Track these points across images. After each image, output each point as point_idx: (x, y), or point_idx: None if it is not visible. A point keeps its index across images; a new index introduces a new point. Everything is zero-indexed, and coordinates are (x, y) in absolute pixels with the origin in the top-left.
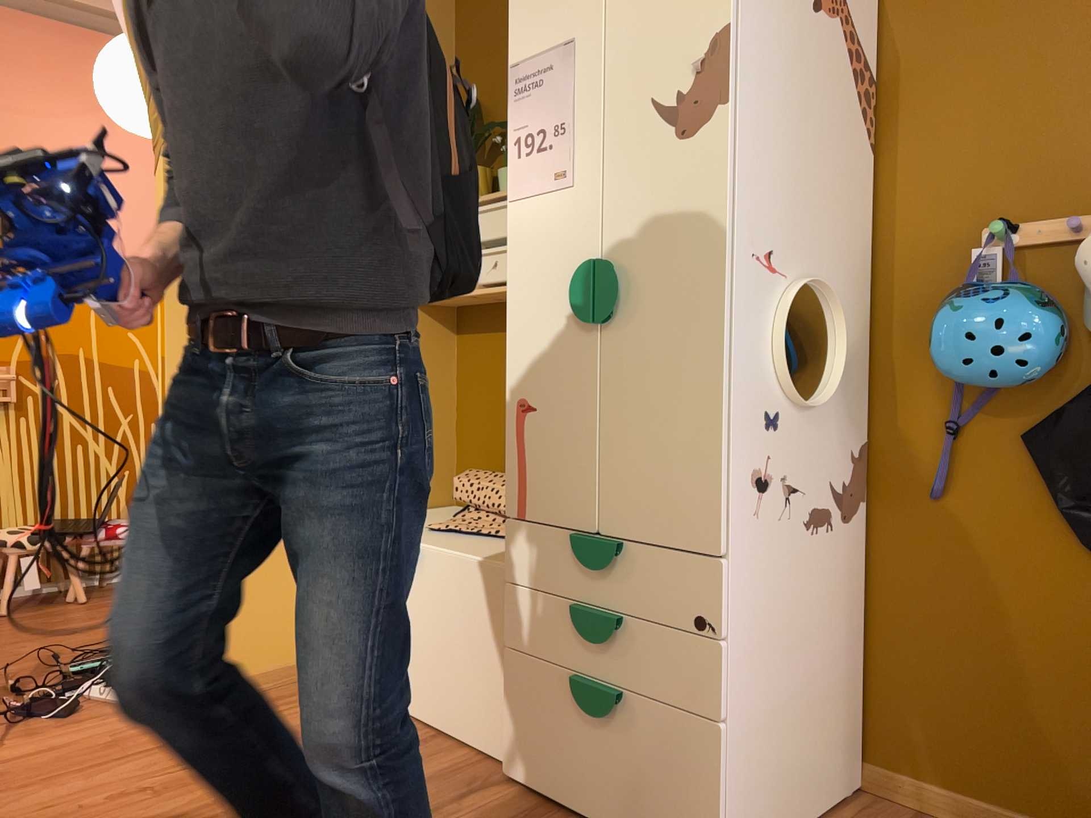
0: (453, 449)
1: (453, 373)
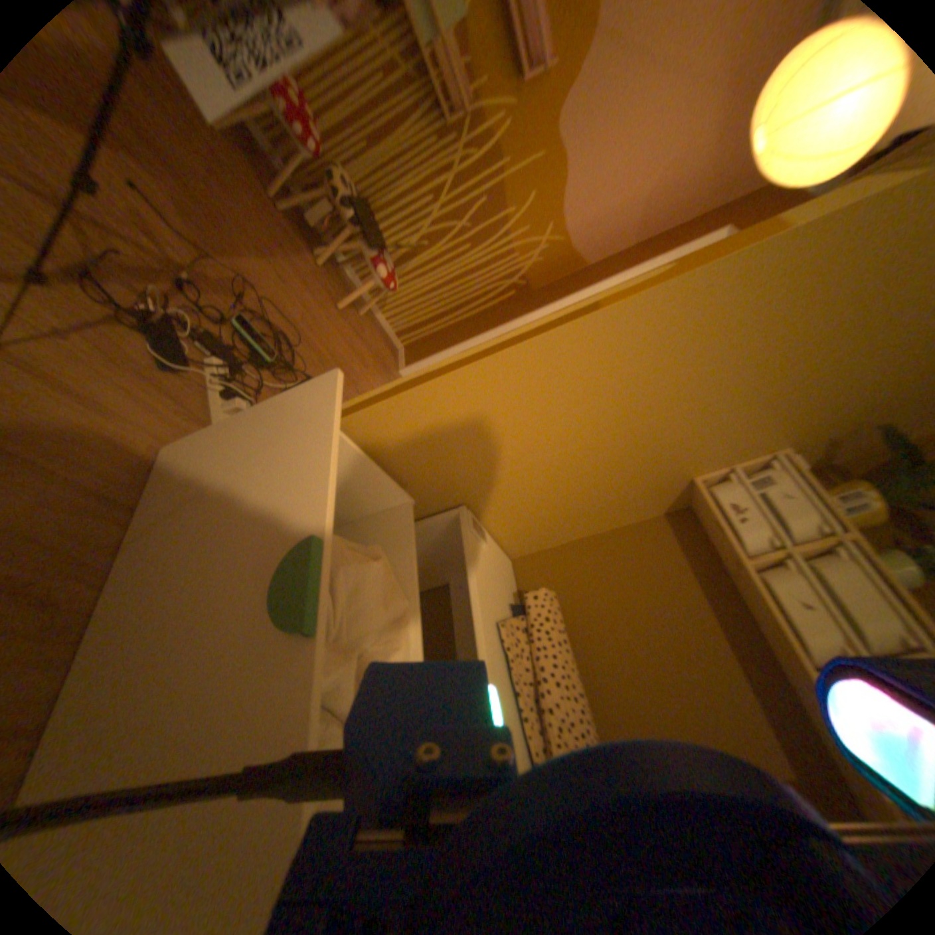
0: (555, 548)
1: (623, 527)
